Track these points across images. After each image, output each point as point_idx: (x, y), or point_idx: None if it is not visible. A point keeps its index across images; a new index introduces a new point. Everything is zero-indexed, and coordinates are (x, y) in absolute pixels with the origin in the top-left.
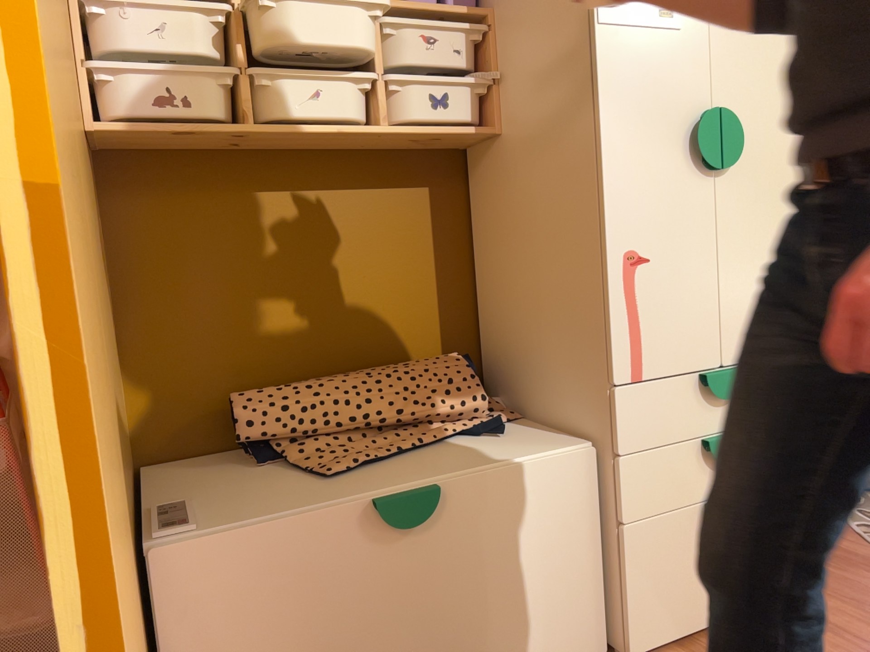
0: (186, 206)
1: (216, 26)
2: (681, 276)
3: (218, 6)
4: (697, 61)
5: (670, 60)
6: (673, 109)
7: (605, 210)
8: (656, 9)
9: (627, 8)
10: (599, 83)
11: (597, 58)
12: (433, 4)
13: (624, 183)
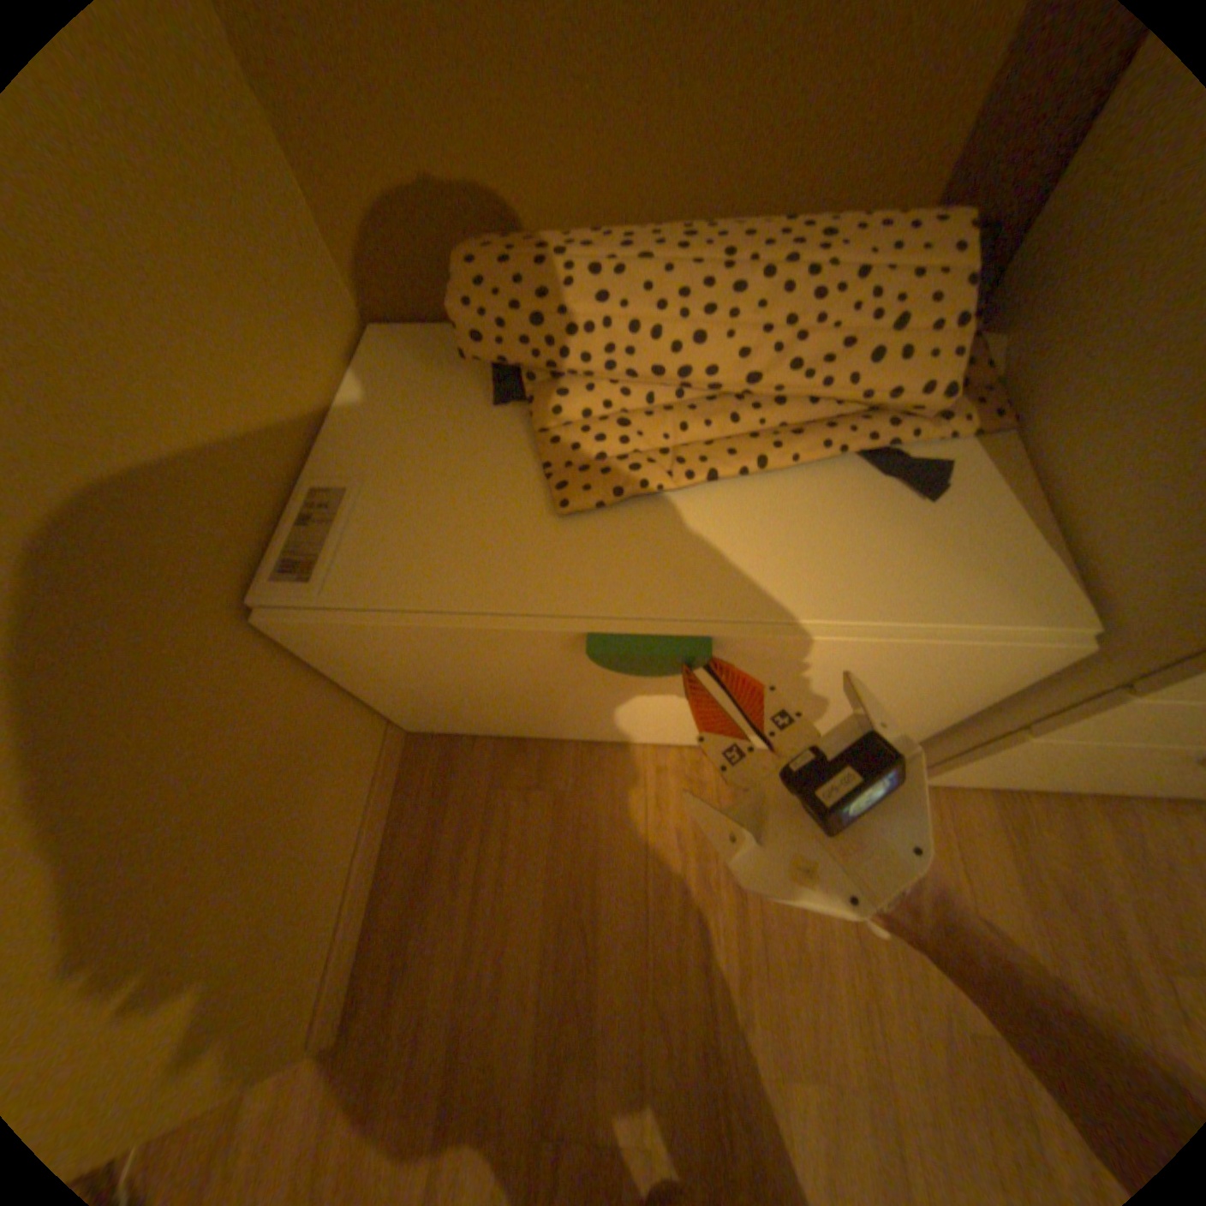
0: None
1: None
2: None
3: None
4: None
5: None
6: None
7: None
8: None
9: None
10: None
11: None
12: None
13: None
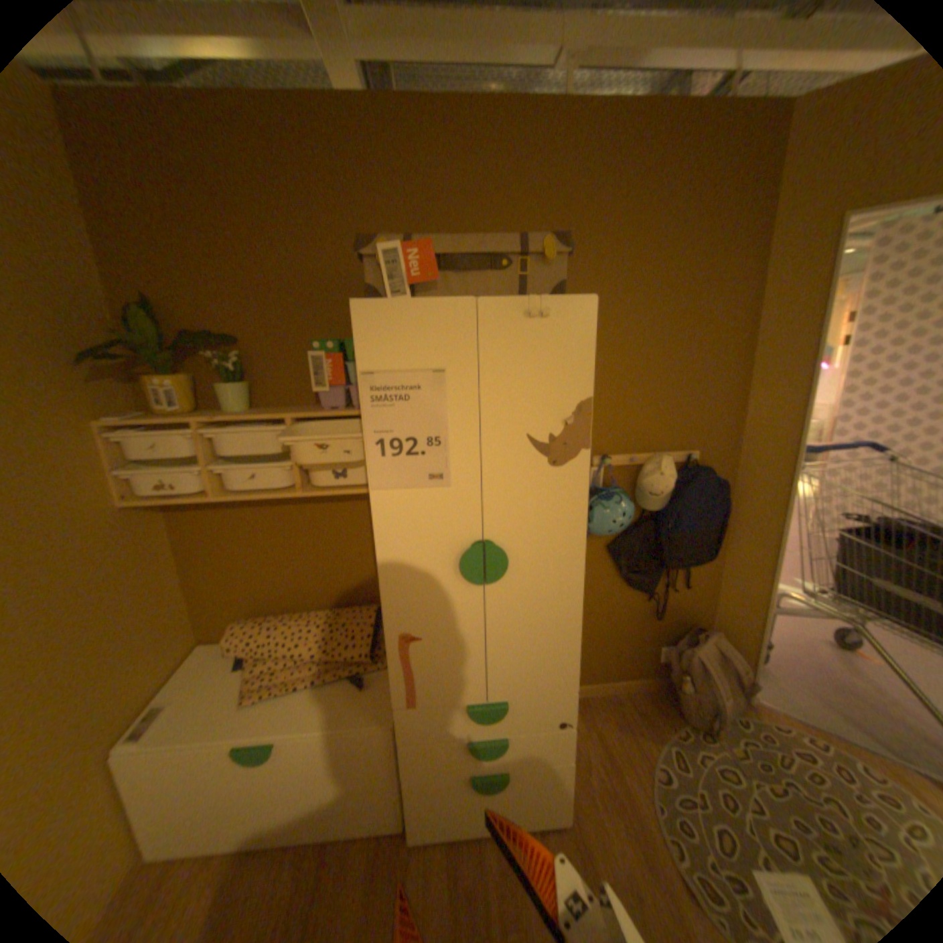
0: (209, 517)
1: (185, 441)
2: (448, 649)
3: (178, 434)
4: (467, 508)
5: (440, 509)
6: (442, 543)
7: (384, 608)
8: (426, 474)
9: (398, 477)
10: (375, 529)
11: (374, 512)
12: (332, 412)
13: (397, 594)
